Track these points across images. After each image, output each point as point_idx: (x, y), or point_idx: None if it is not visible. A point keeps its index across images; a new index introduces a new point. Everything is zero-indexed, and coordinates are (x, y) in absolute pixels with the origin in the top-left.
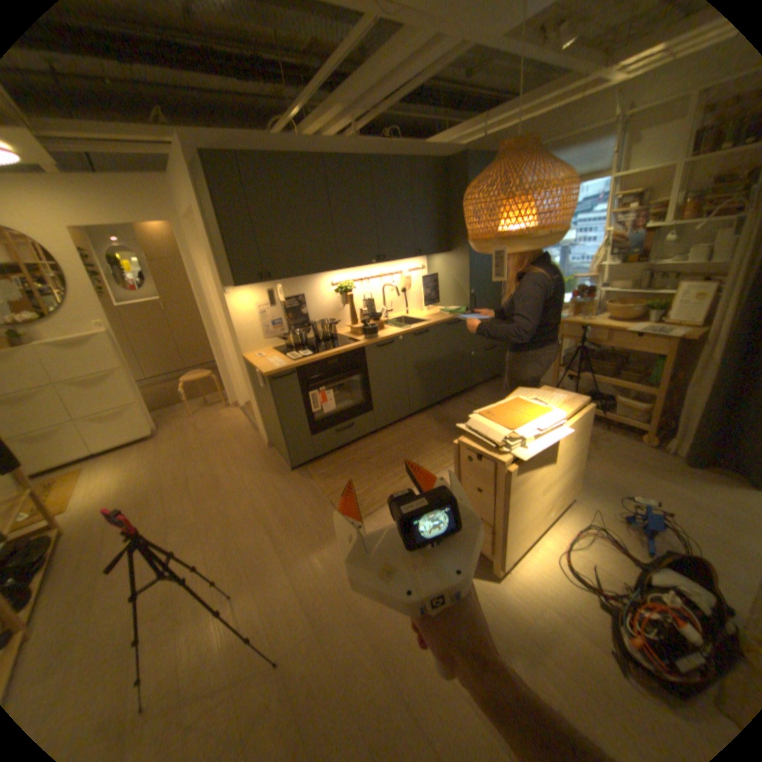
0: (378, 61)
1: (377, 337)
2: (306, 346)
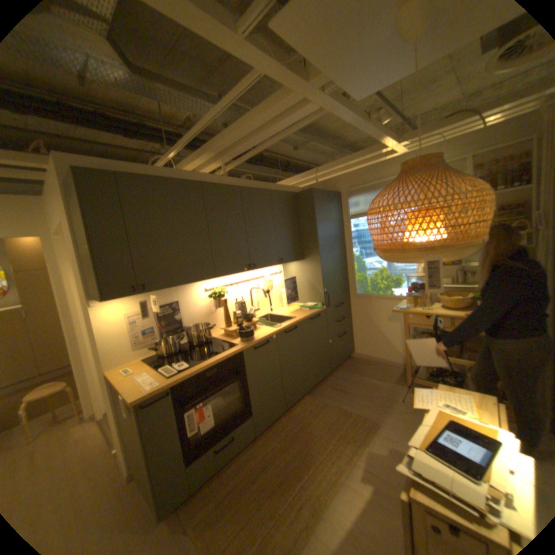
0: (253, 116)
1: (254, 338)
2: (181, 354)
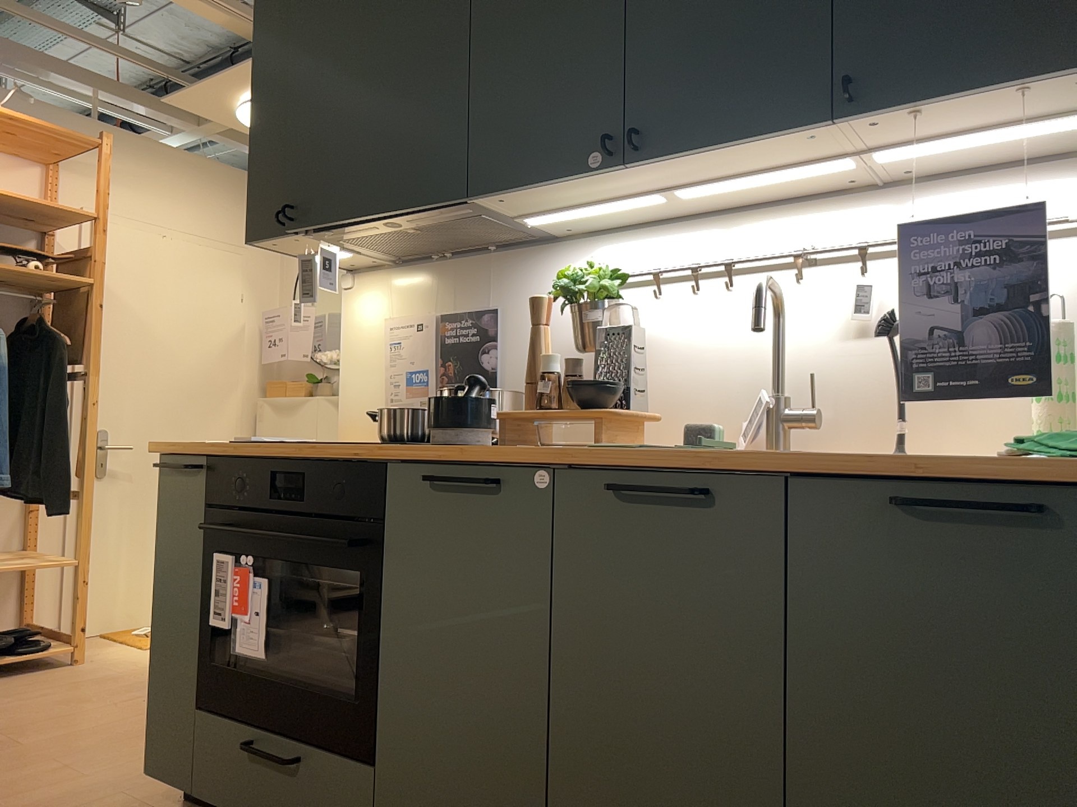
0: None
1: (474, 447)
2: None
